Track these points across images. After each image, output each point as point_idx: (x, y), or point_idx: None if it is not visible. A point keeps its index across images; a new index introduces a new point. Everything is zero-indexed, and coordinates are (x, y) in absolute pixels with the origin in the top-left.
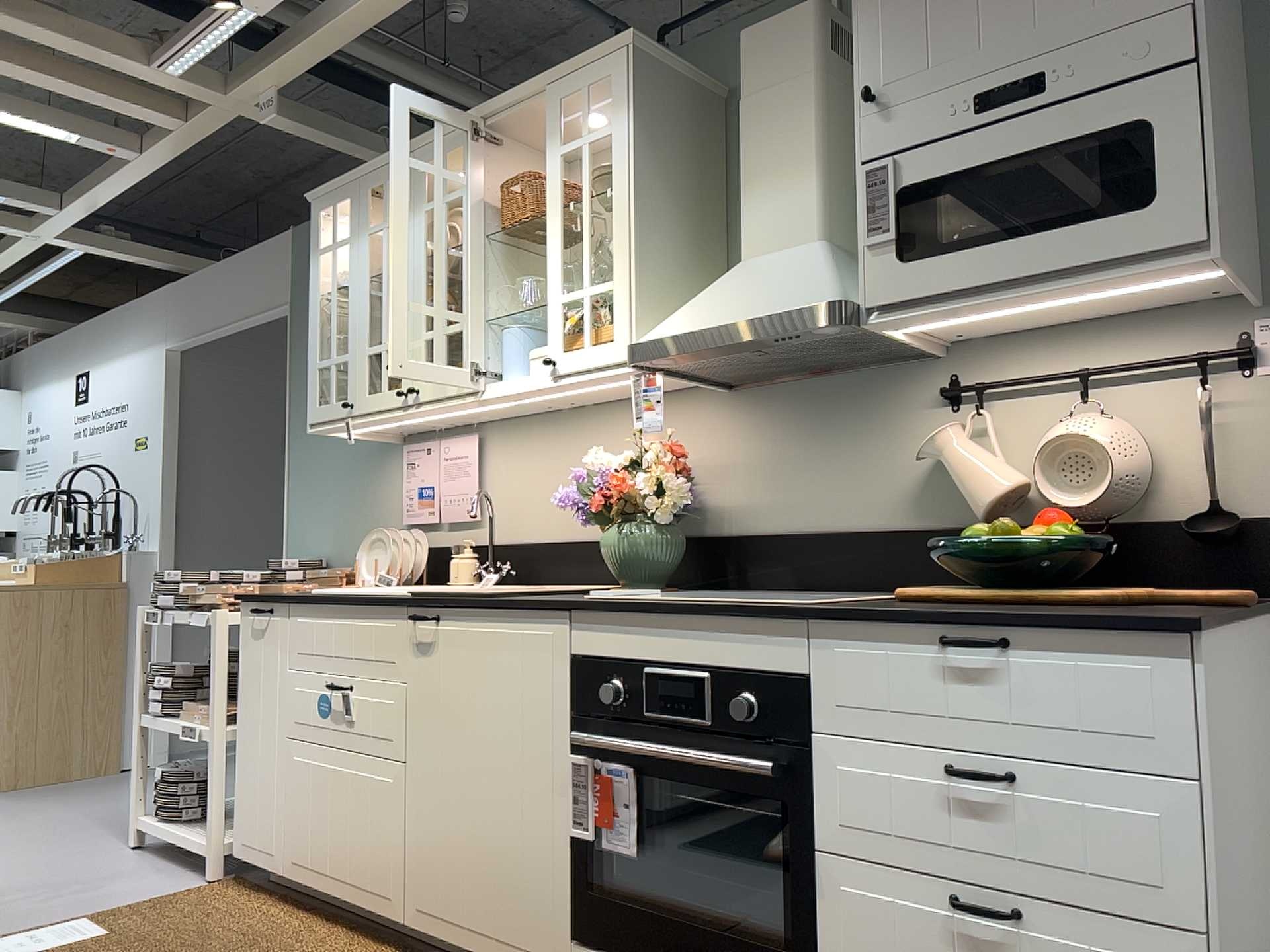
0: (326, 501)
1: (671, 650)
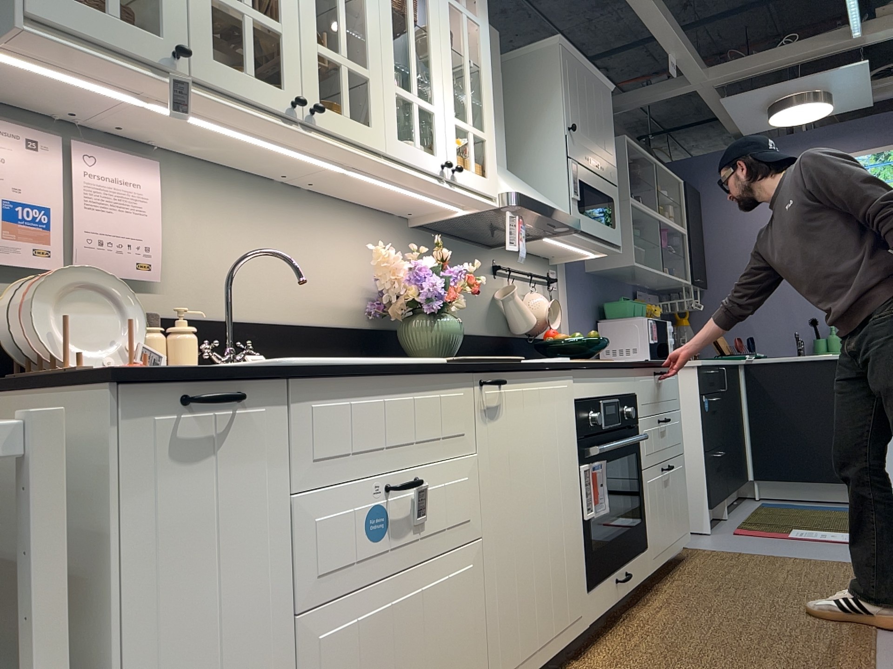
0: None
1: (607, 388)
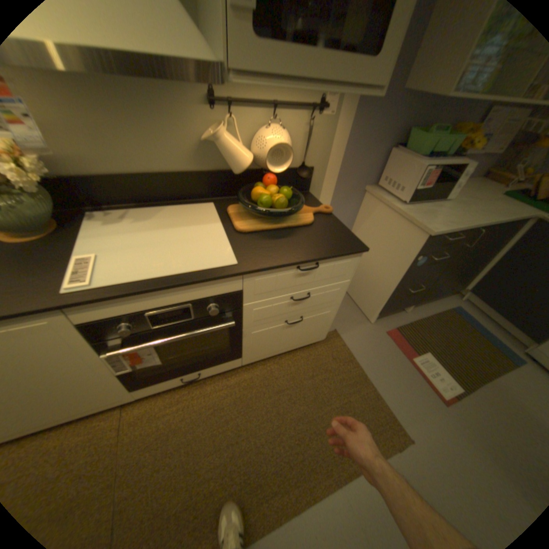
0: None
1: (162, 302)
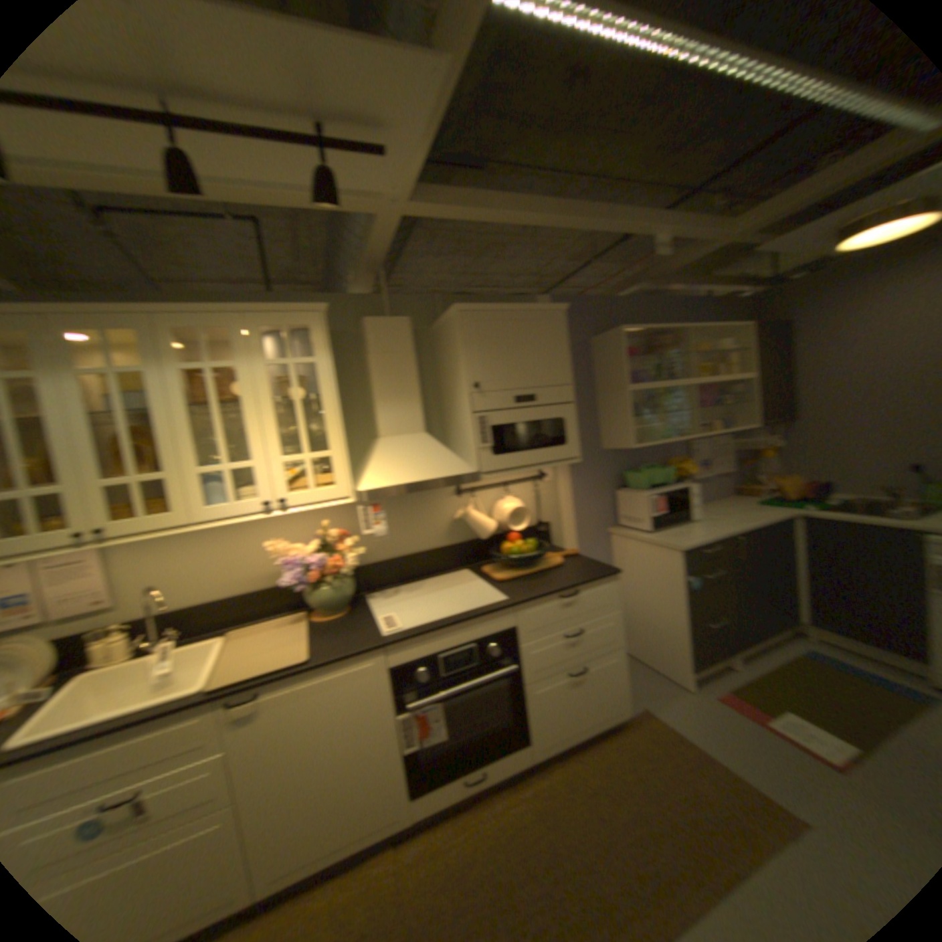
0: None
1: (455, 641)
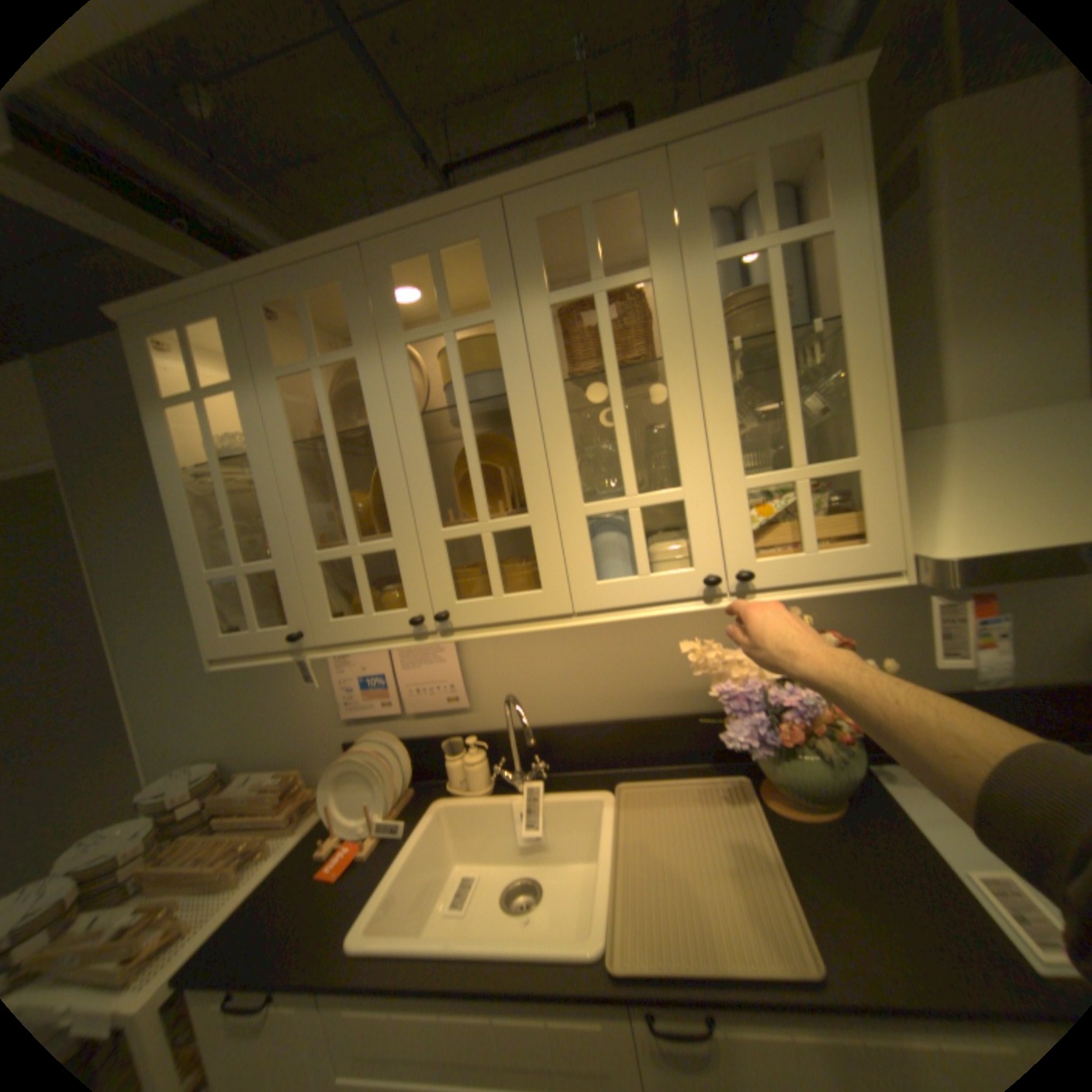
0: (196, 696)
1: None
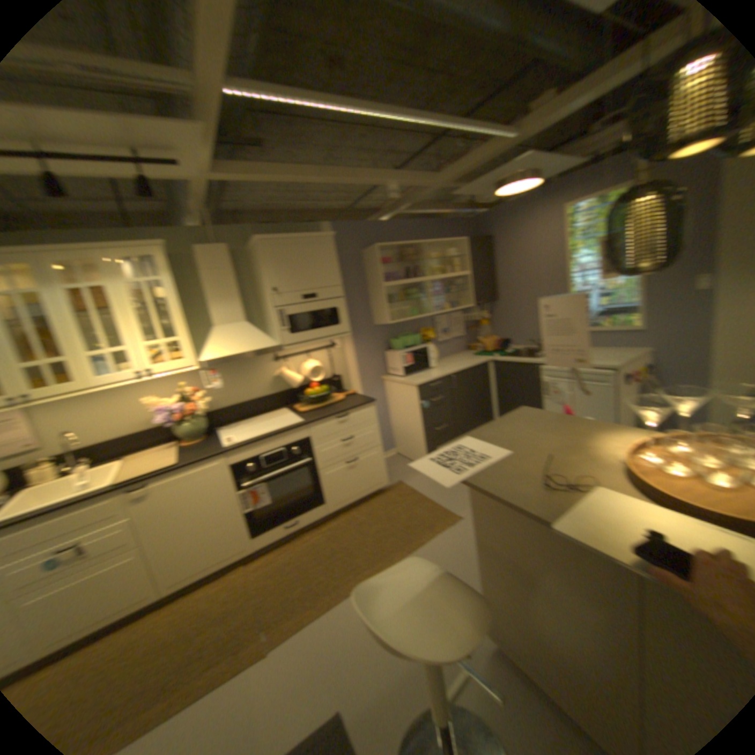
0: None
1: (266, 447)
